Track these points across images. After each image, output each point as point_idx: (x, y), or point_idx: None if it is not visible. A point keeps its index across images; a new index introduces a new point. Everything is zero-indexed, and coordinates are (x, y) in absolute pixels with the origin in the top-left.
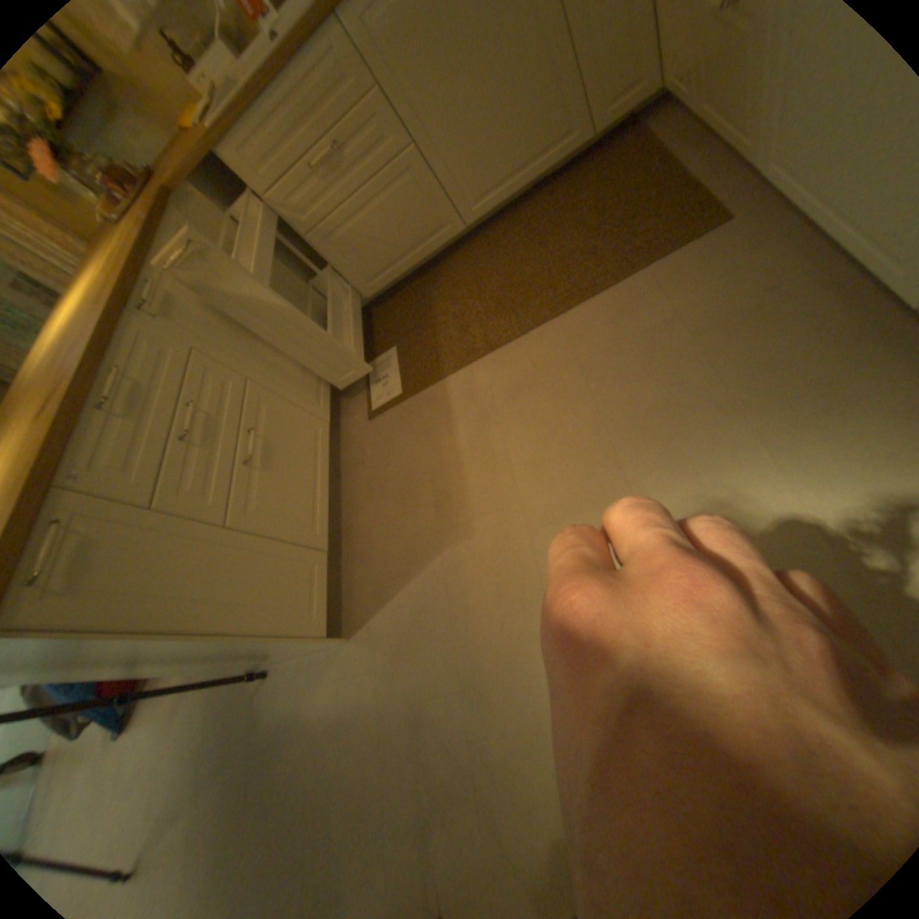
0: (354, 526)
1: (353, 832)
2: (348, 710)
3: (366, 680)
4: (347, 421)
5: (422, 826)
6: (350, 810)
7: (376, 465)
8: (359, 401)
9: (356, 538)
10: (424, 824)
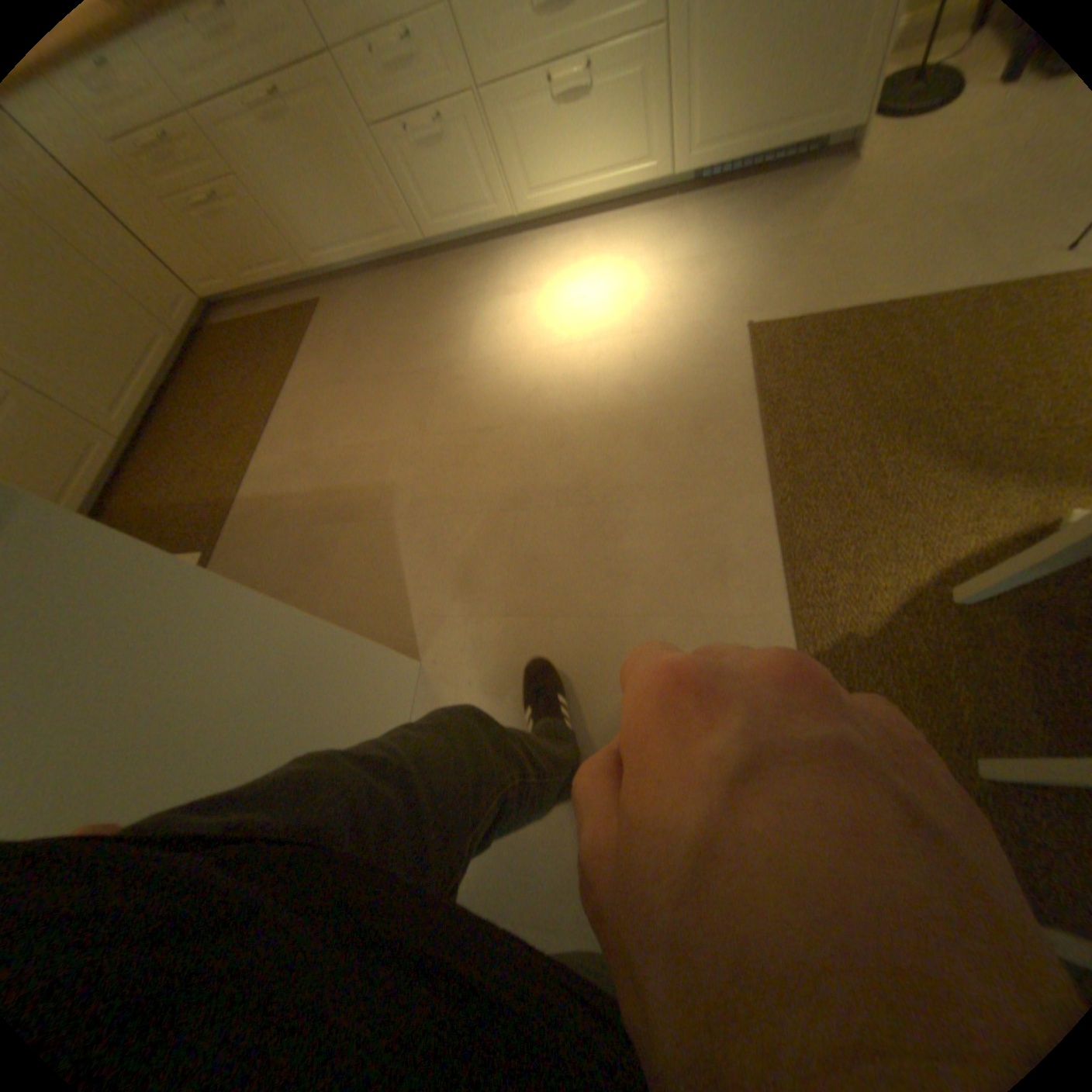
0: None
1: (616, 664)
2: (494, 666)
3: (471, 633)
4: None
5: (615, 564)
6: (595, 668)
7: None
8: None
9: None
10: (613, 562)
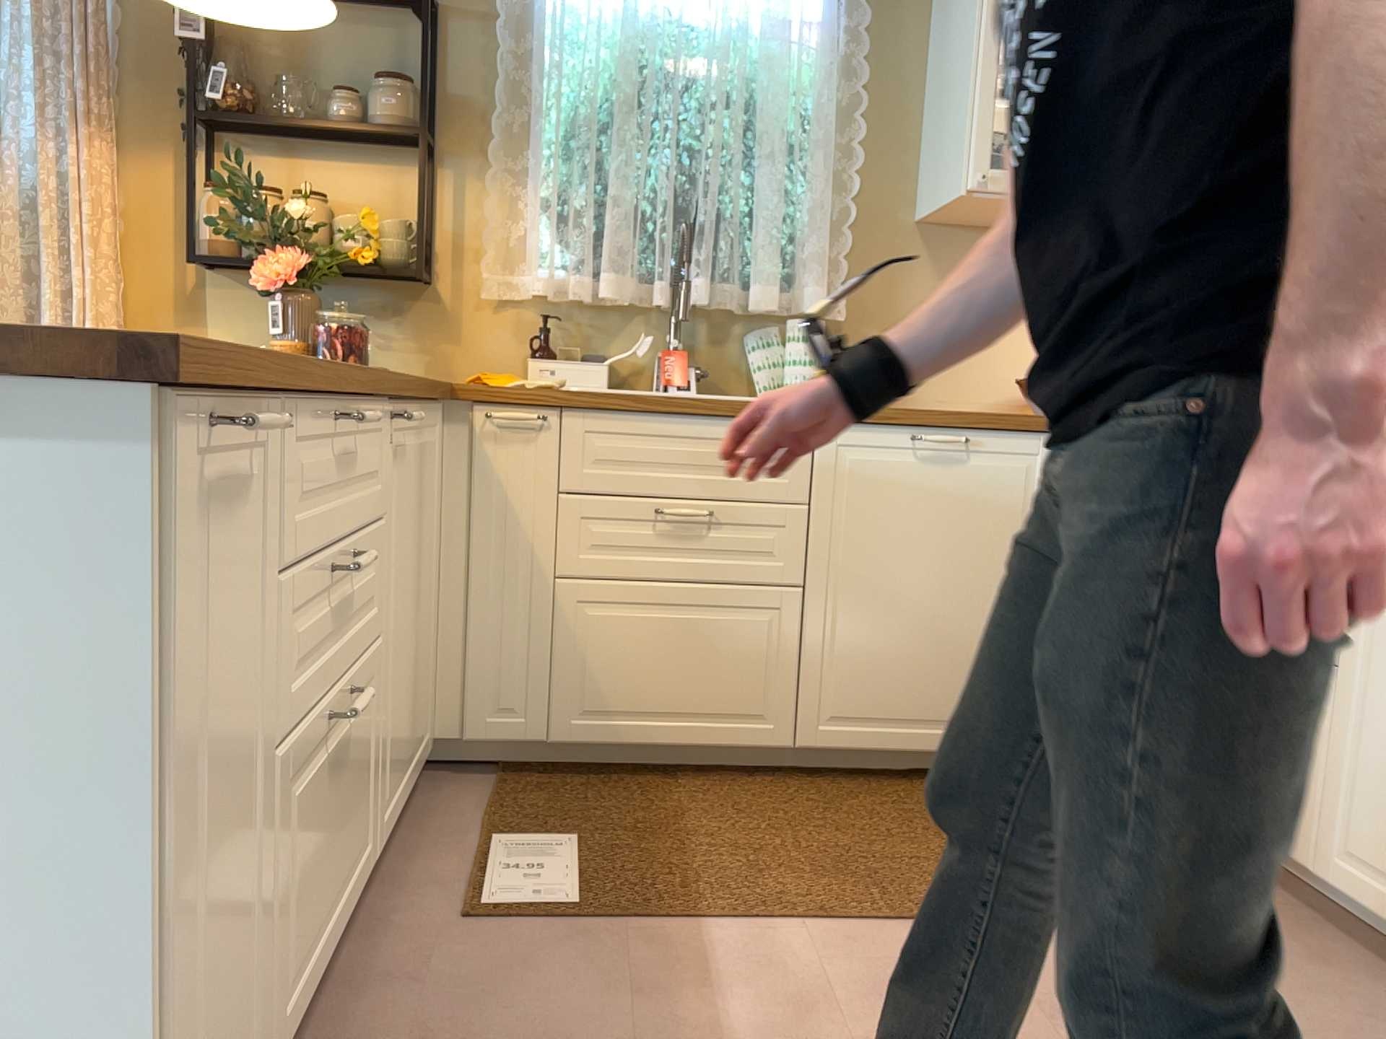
0: None
1: None
2: None
3: None
4: (381, 901)
5: None
6: None
7: (449, 1006)
8: (436, 883)
9: None
10: None
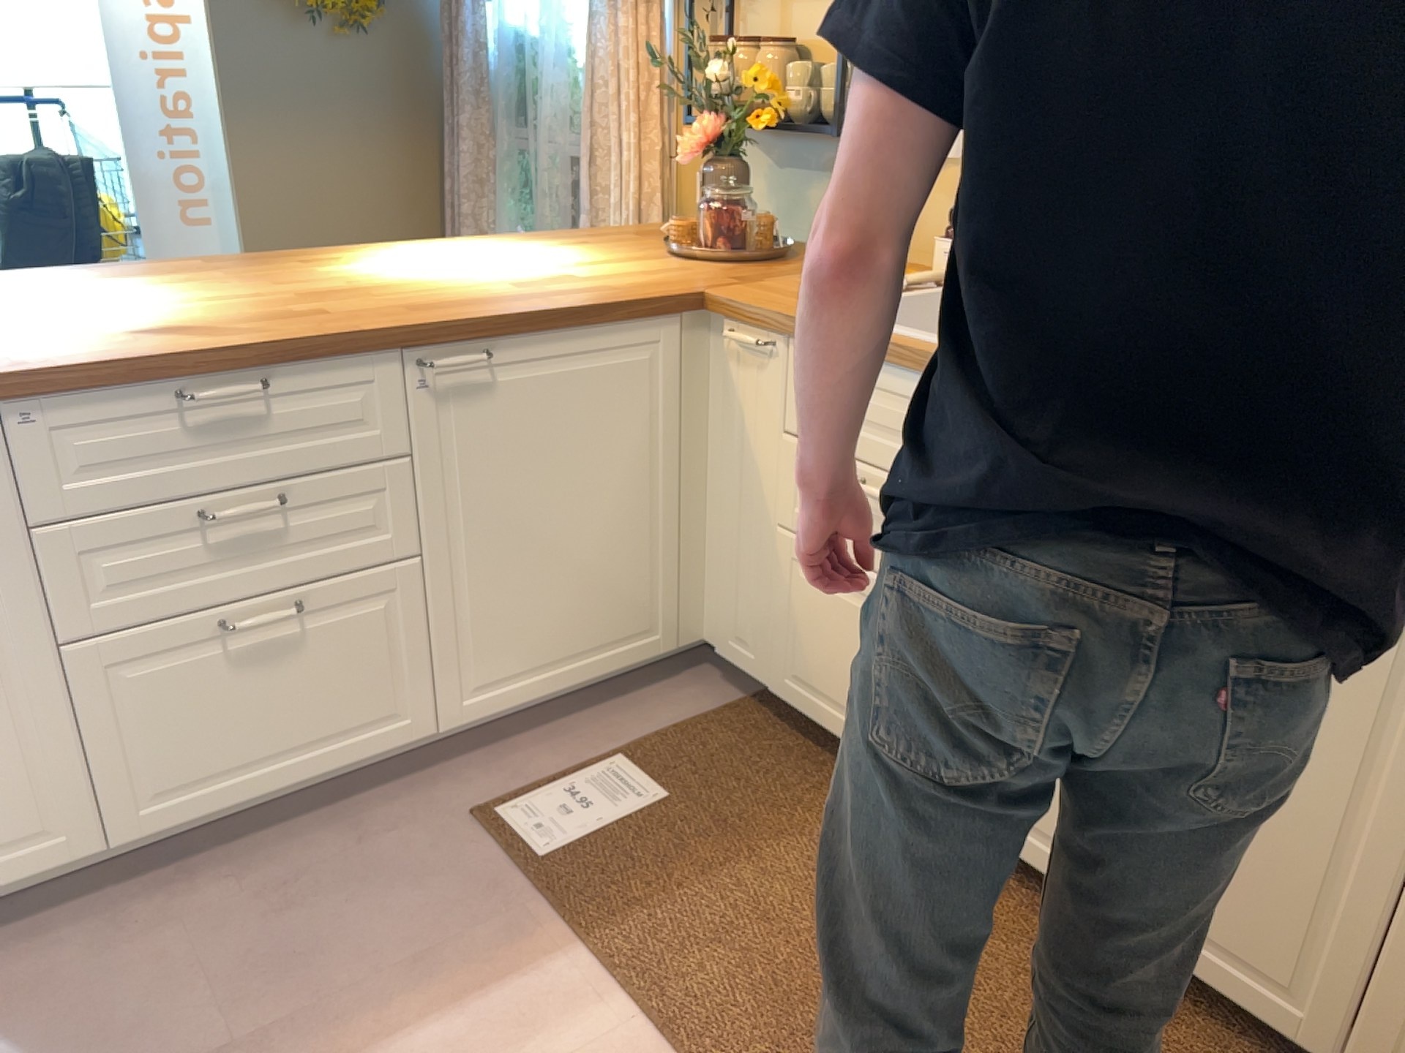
0: (195, 880)
1: None
2: None
3: None
4: (472, 762)
5: None
6: None
7: (350, 870)
8: (522, 770)
9: (163, 897)
10: None
